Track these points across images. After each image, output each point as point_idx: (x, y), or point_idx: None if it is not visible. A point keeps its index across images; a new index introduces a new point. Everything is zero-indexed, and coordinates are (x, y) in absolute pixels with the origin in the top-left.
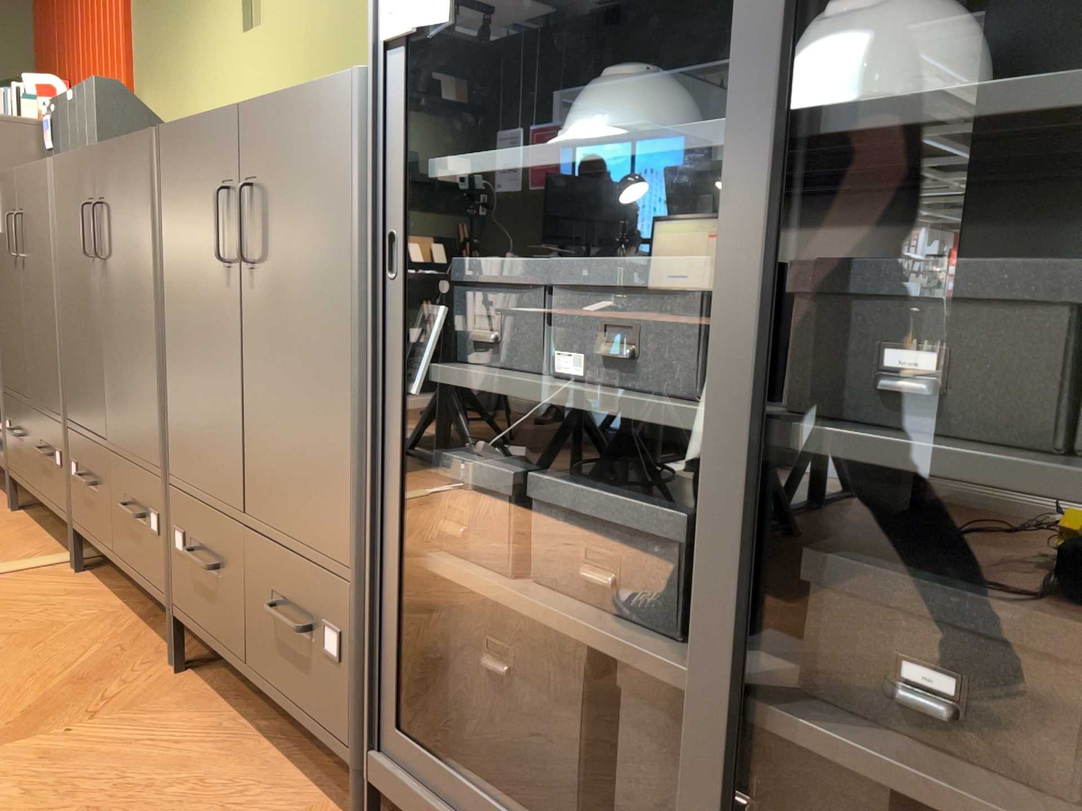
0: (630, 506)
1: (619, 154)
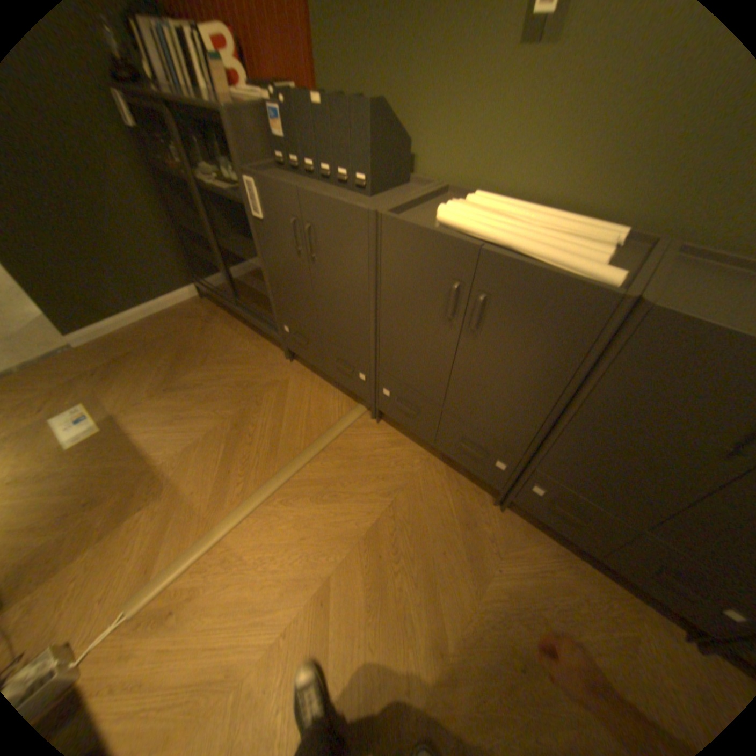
0: None
1: None
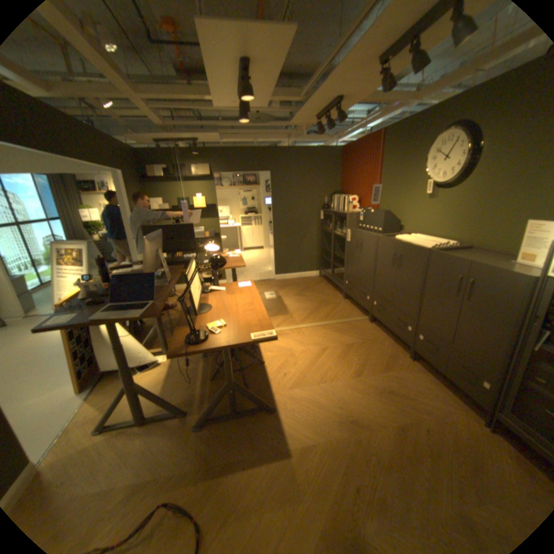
0: None
1: None
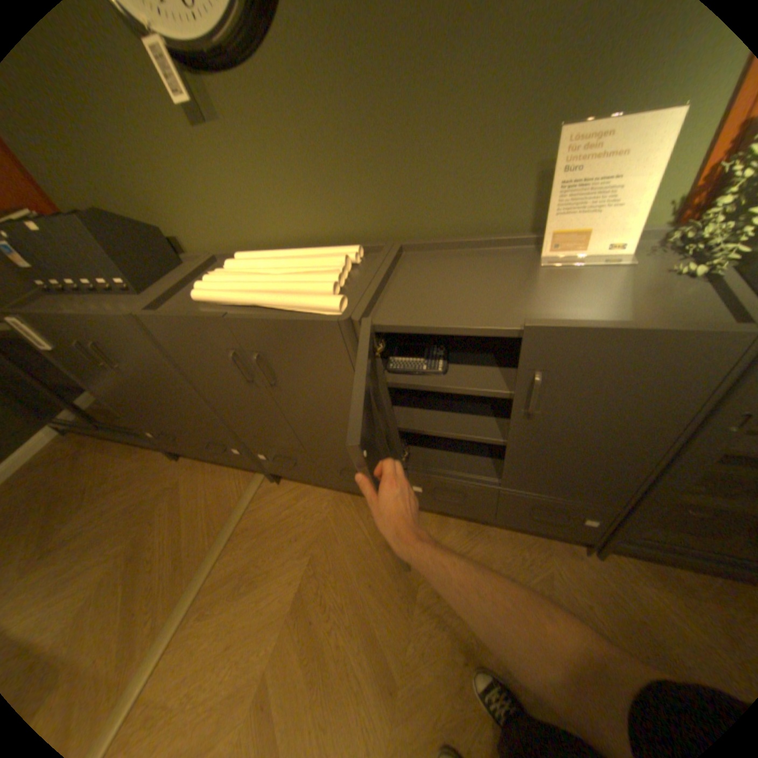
0: None
1: None
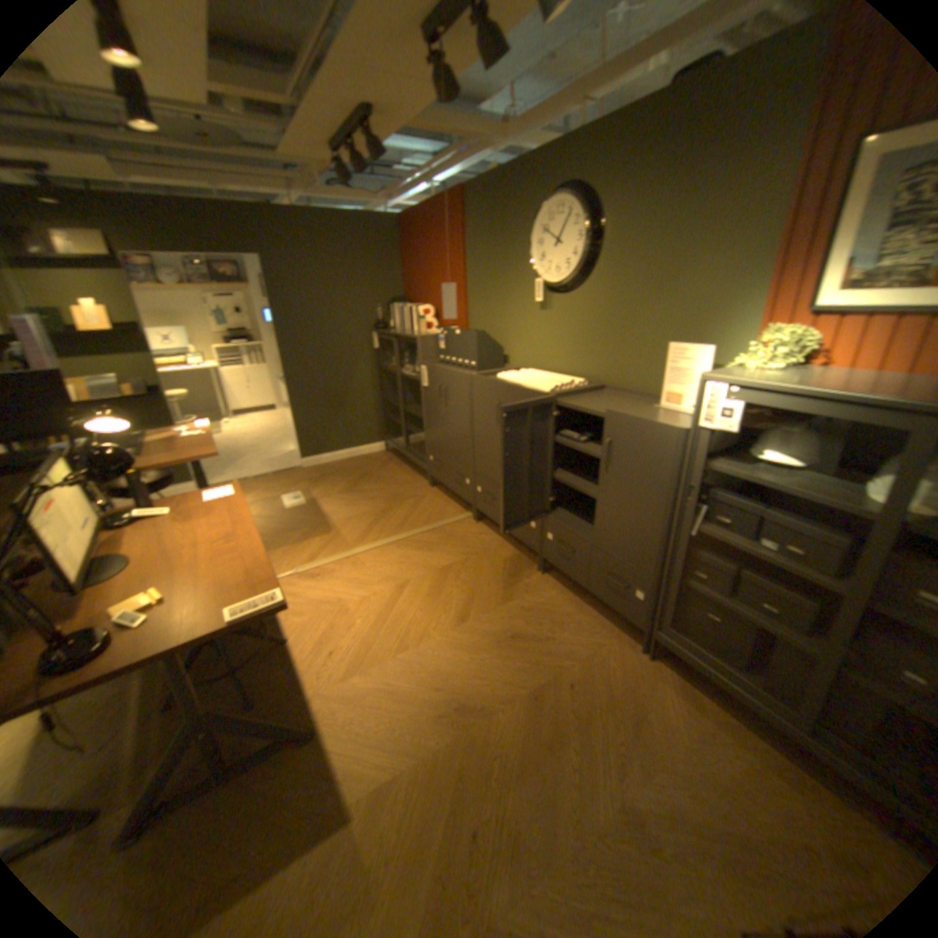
0: (787, 593)
1: (810, 500)
